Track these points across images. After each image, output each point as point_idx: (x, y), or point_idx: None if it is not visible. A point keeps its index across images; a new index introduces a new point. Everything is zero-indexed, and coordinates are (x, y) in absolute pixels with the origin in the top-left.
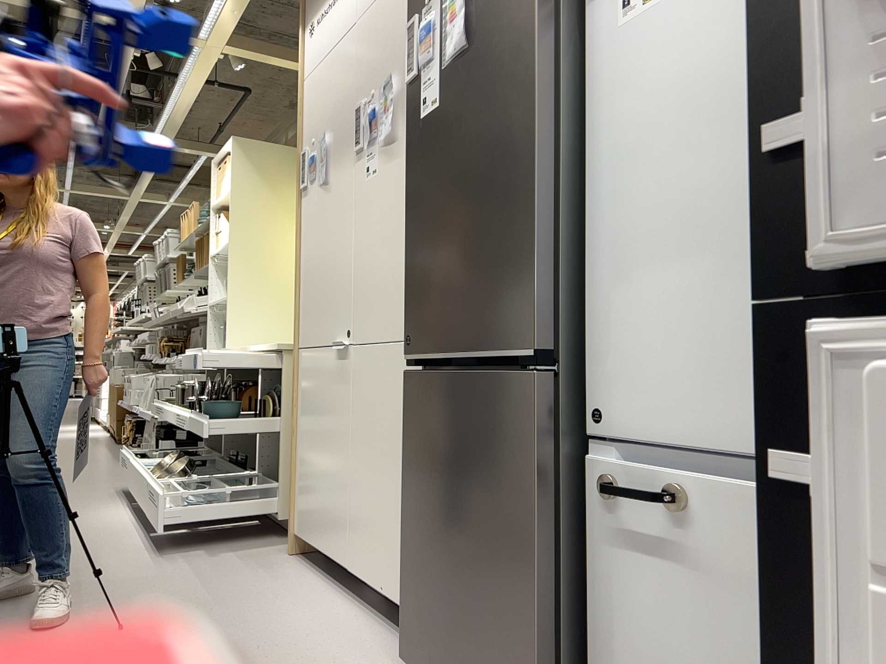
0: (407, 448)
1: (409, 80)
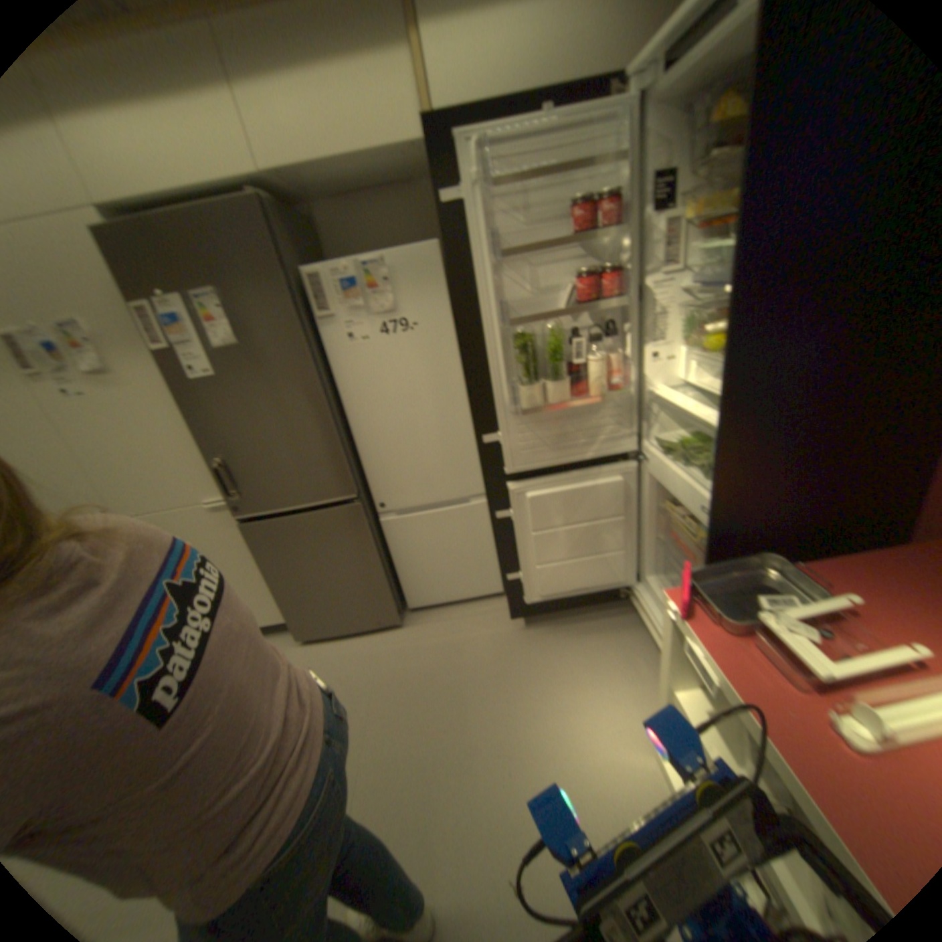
0: (256, 558)
1: (151, 347)
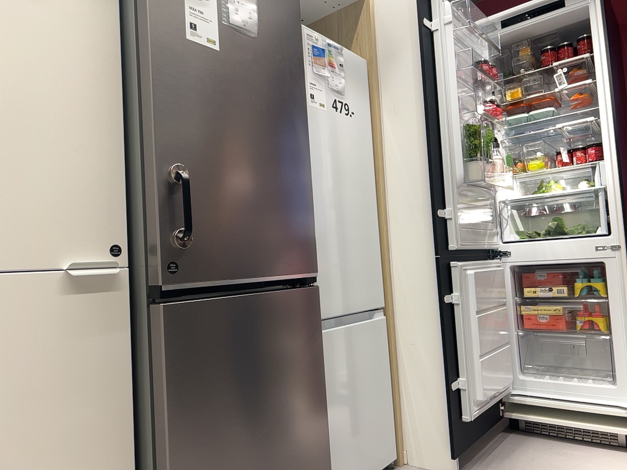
0: (174, 390)
1: None
